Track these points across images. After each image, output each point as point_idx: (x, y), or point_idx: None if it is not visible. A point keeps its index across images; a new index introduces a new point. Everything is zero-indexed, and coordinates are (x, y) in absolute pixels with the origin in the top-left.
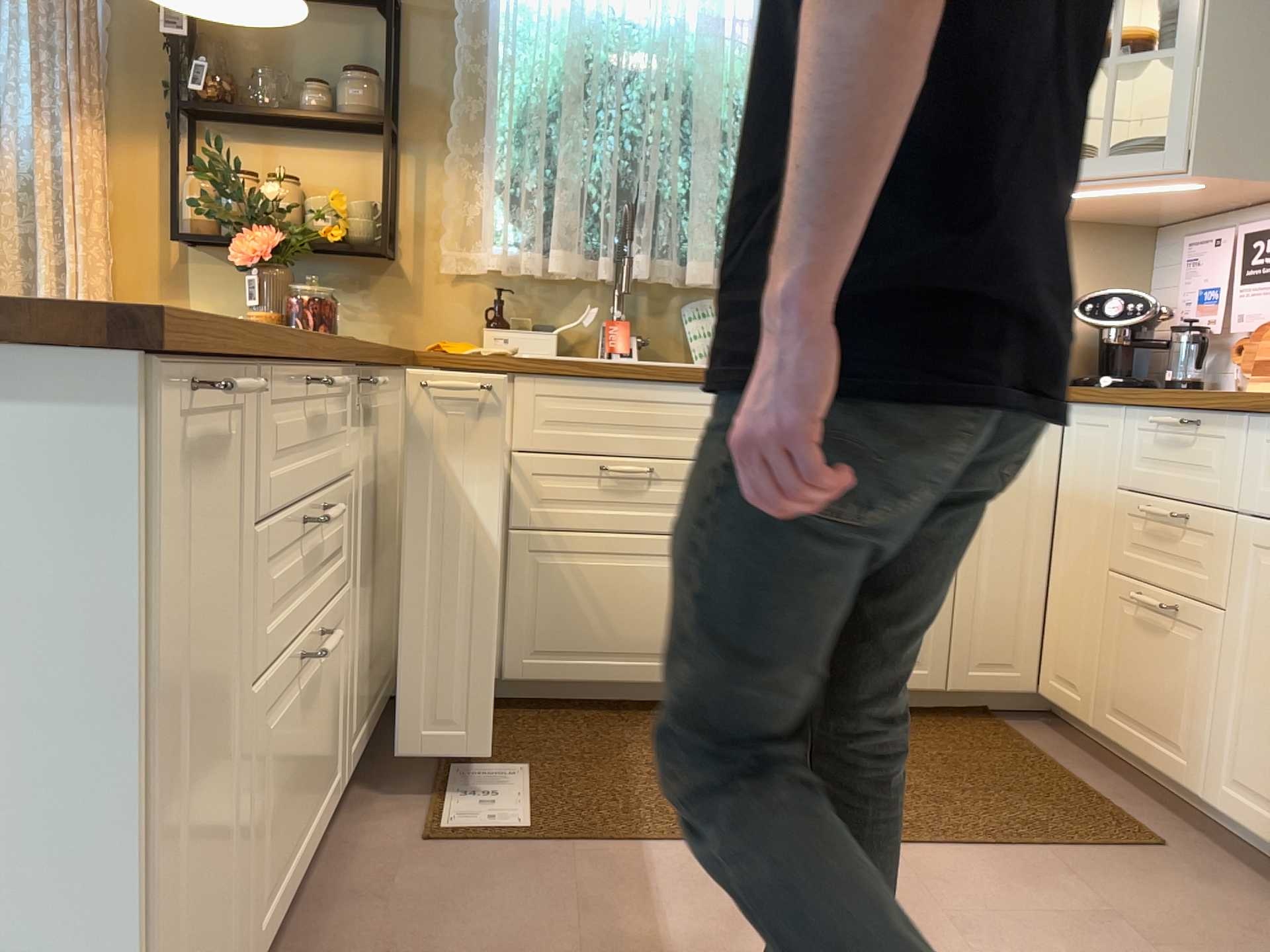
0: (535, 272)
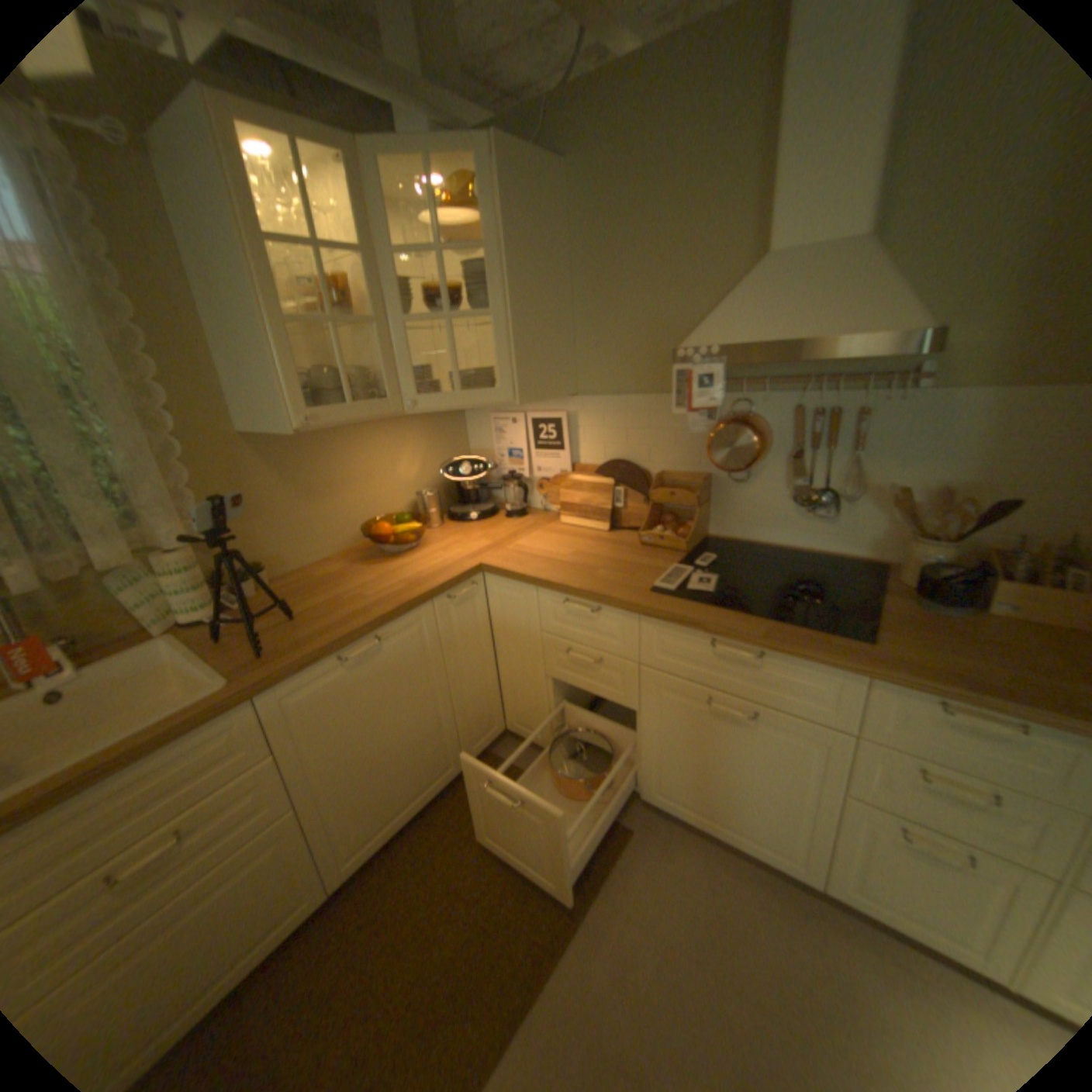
0: None
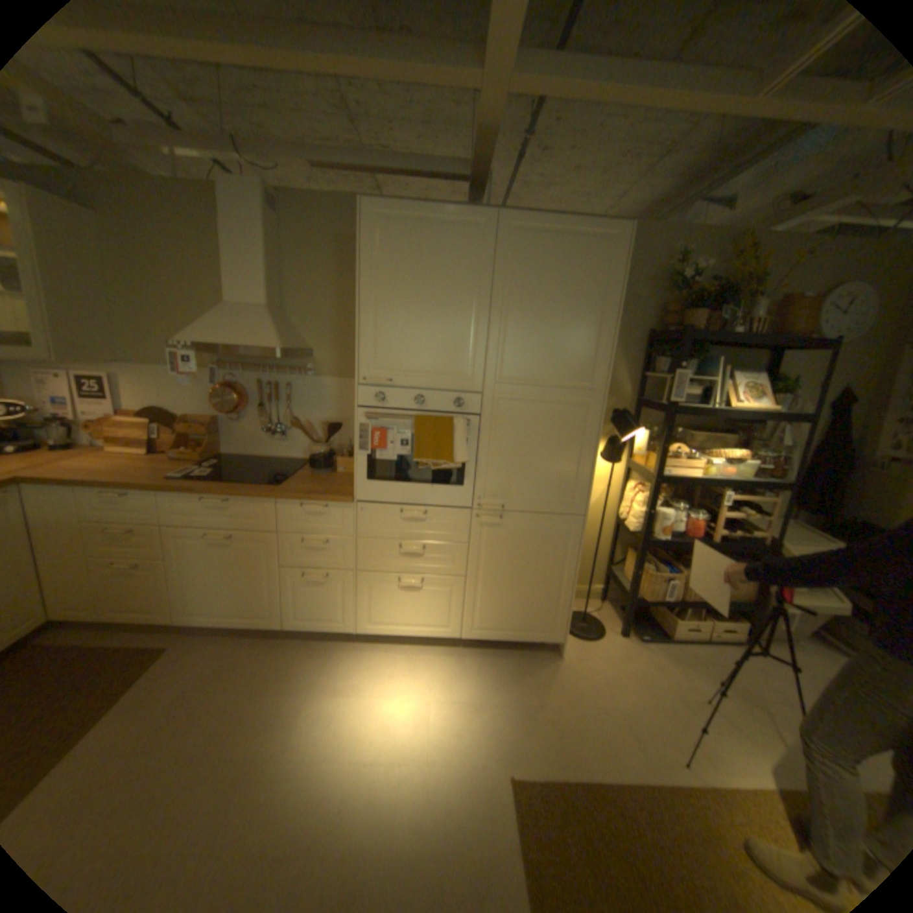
0: None
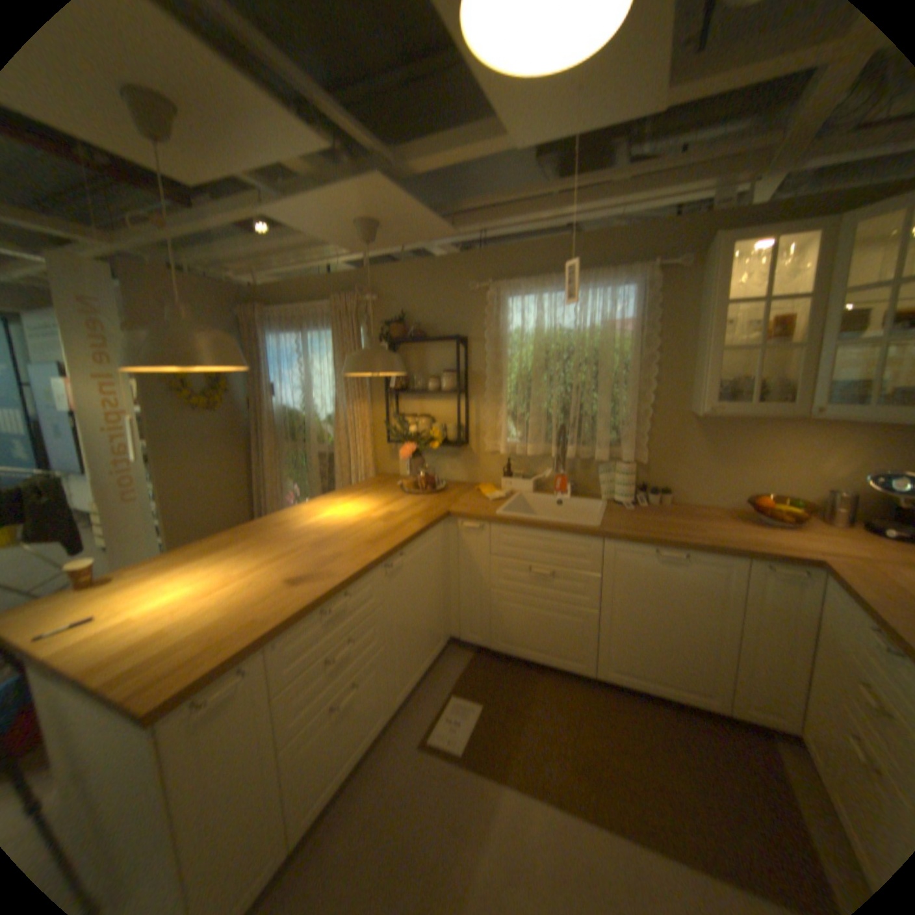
0: (521, 454)
